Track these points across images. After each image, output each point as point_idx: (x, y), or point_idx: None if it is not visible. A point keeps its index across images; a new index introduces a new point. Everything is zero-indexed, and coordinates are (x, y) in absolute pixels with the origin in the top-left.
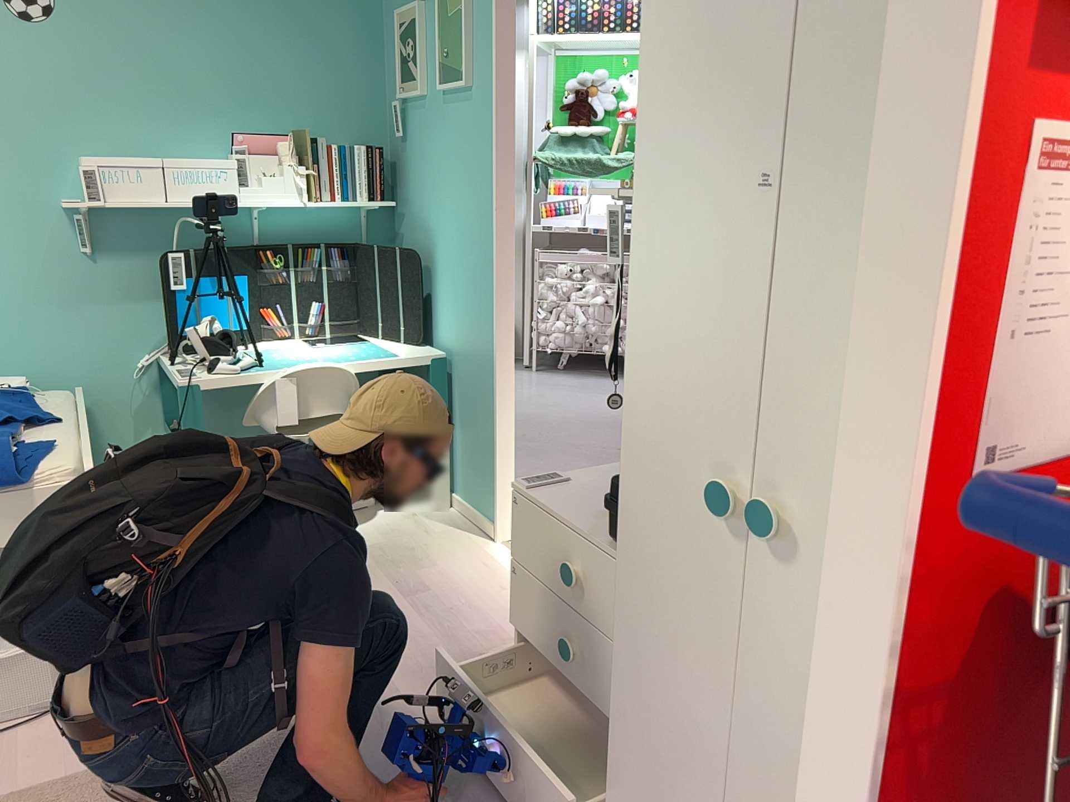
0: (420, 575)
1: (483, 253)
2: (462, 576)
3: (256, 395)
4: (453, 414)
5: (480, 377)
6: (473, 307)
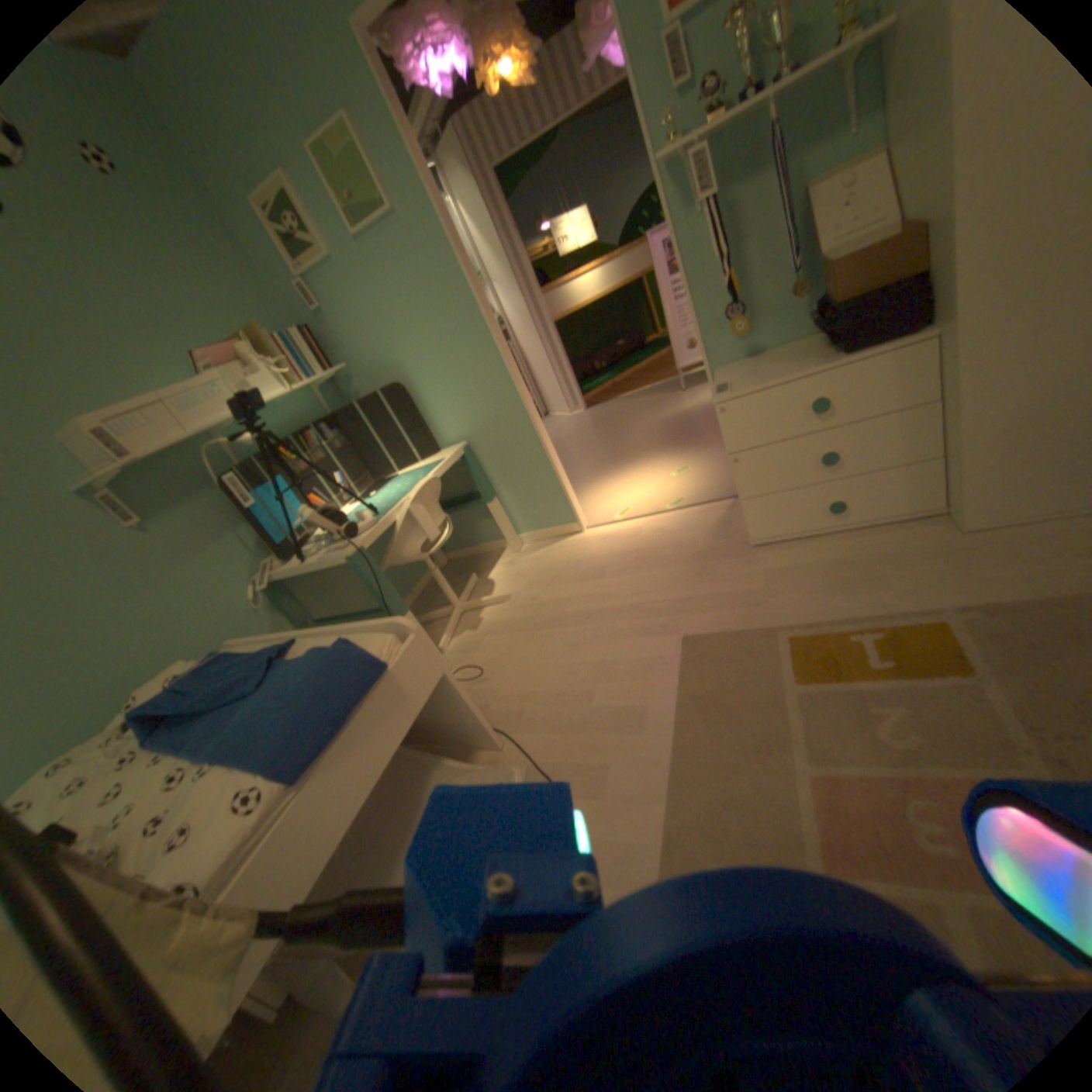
0: (583, 567)
1: (473, 339)
2: (603, 549)
3: (394, 534)
4: (490, 481)
5: (512, 434)
6: (480, 388)
